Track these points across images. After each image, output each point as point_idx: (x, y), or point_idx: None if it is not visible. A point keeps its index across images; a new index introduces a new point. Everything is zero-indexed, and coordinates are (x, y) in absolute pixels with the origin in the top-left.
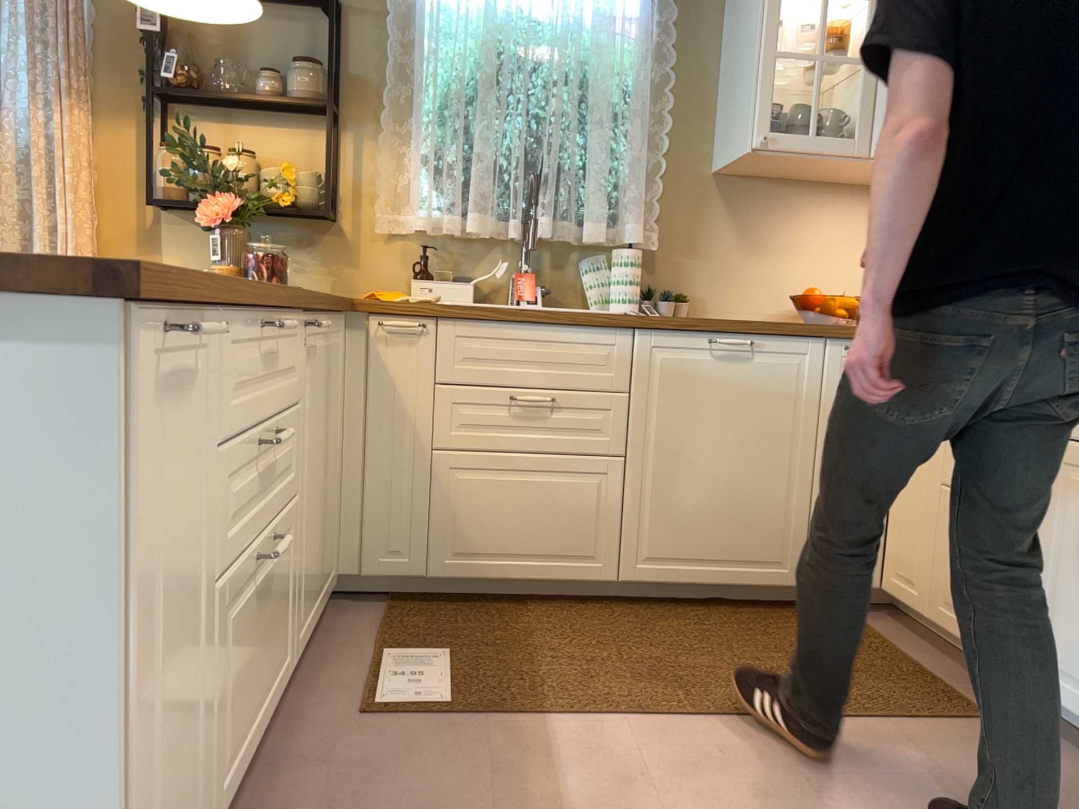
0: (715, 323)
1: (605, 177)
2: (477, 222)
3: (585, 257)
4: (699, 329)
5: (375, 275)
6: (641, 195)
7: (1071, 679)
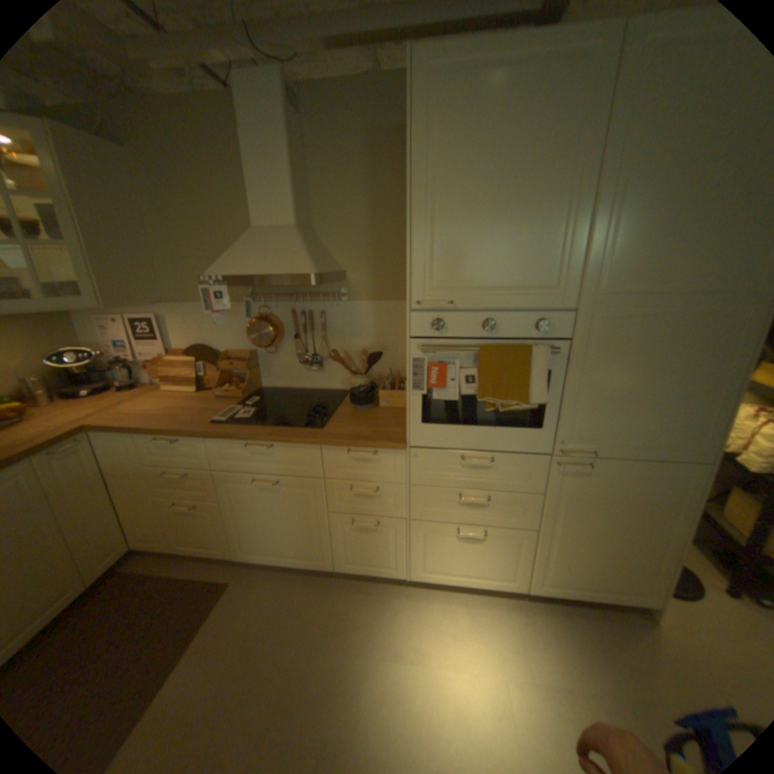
0: None
1: None
2: None
3: None
4: None
5: None
6: None
7: (254, 553)
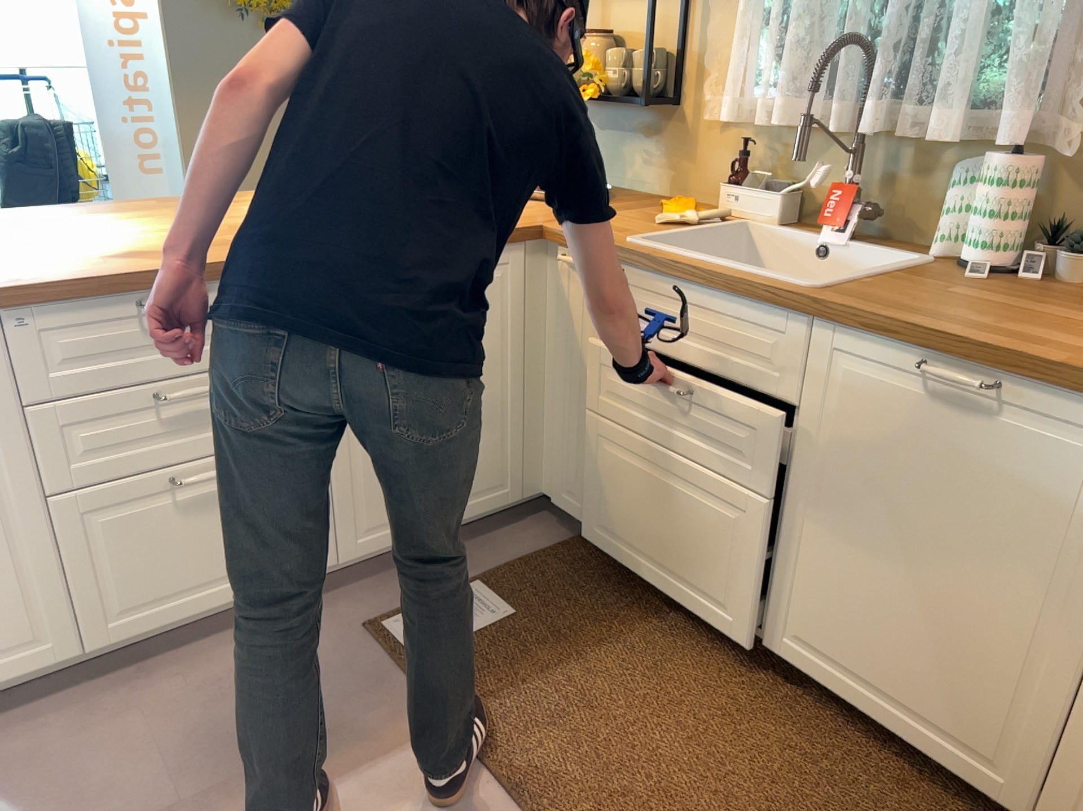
0: (928, 337)
1: (980, 31)
2: (779, 114)
3: (958, 165)
4: (900, 341)
5: (705, 174)
6: (1076, 54)
7: None
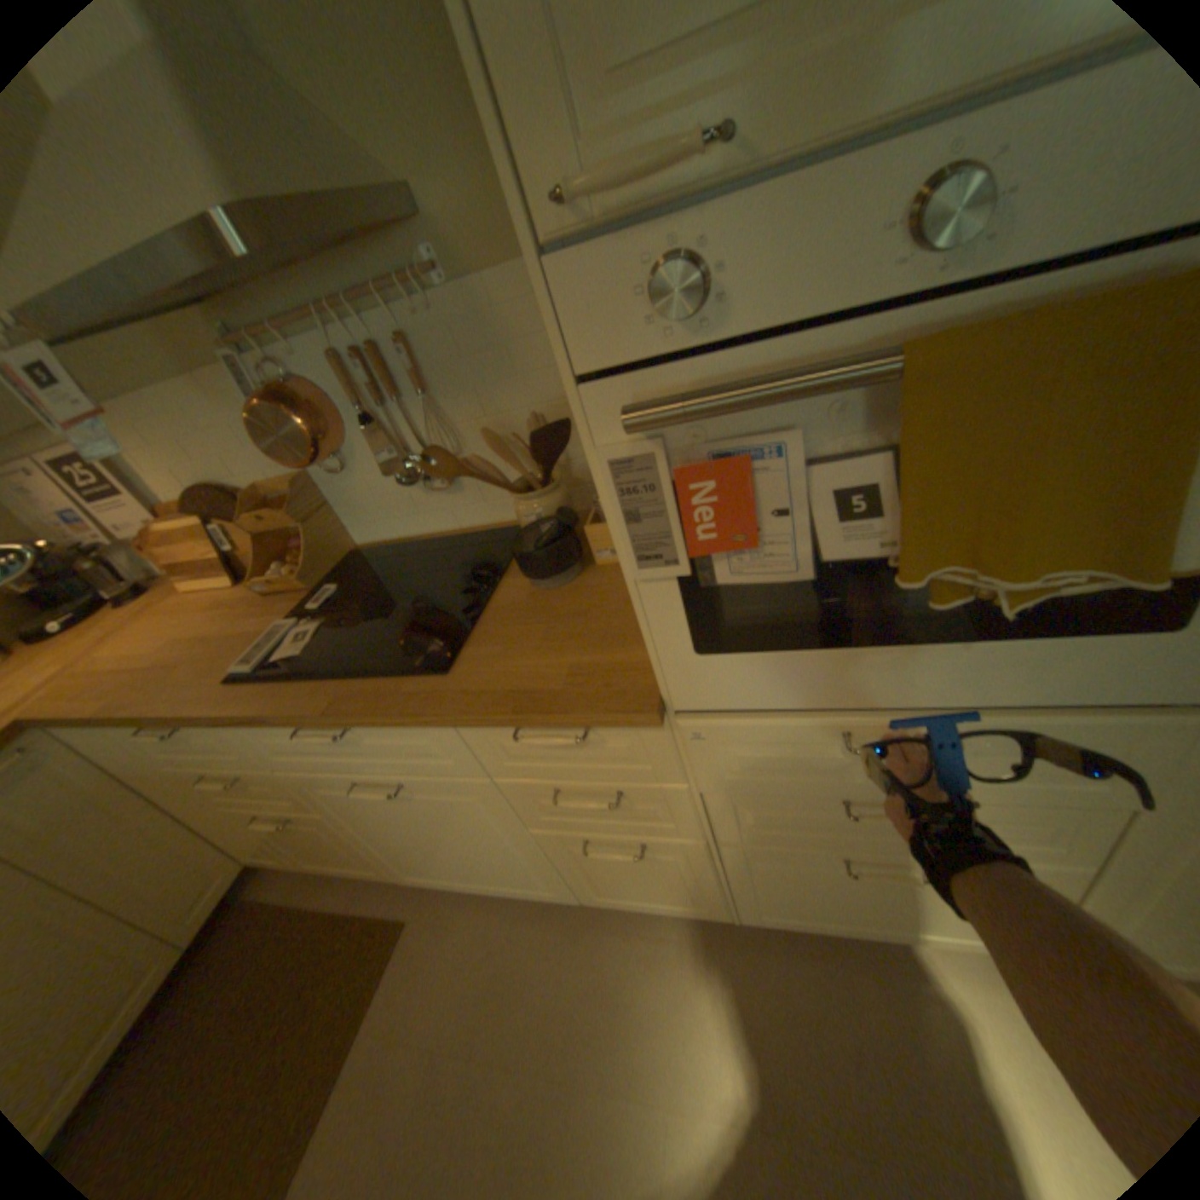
0: None
1: None
2: None
3: None
4: None
5: None
6: None
7: (424, 877)
